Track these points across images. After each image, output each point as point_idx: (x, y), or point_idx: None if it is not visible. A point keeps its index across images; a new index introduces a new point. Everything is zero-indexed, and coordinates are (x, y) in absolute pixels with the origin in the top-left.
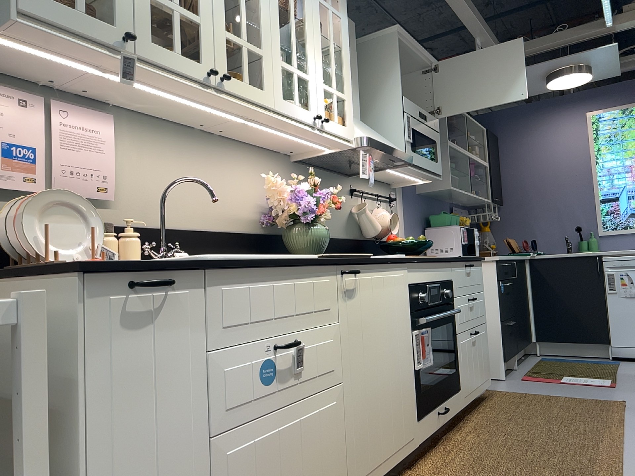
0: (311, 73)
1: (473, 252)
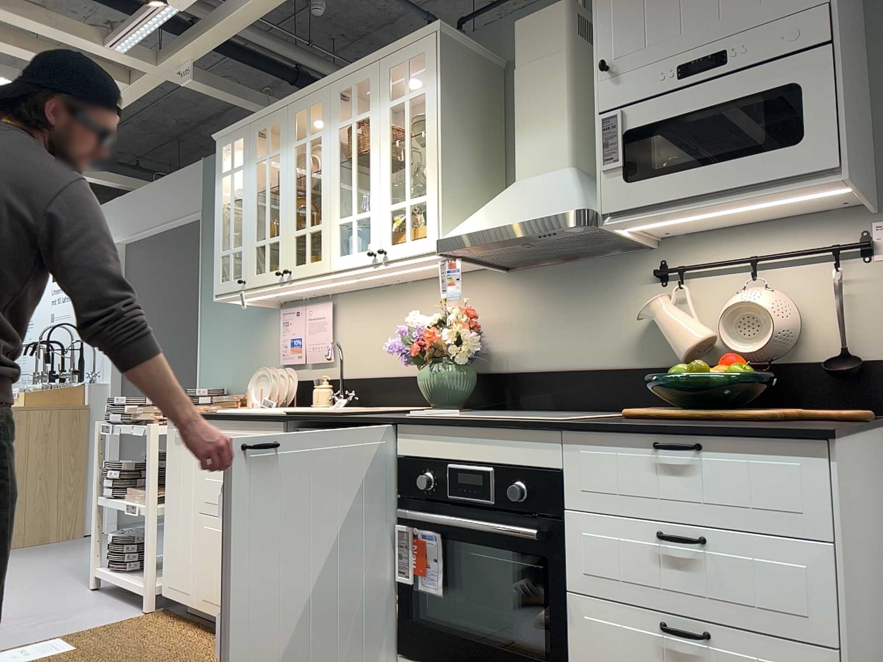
0: (372, 205)
1: None
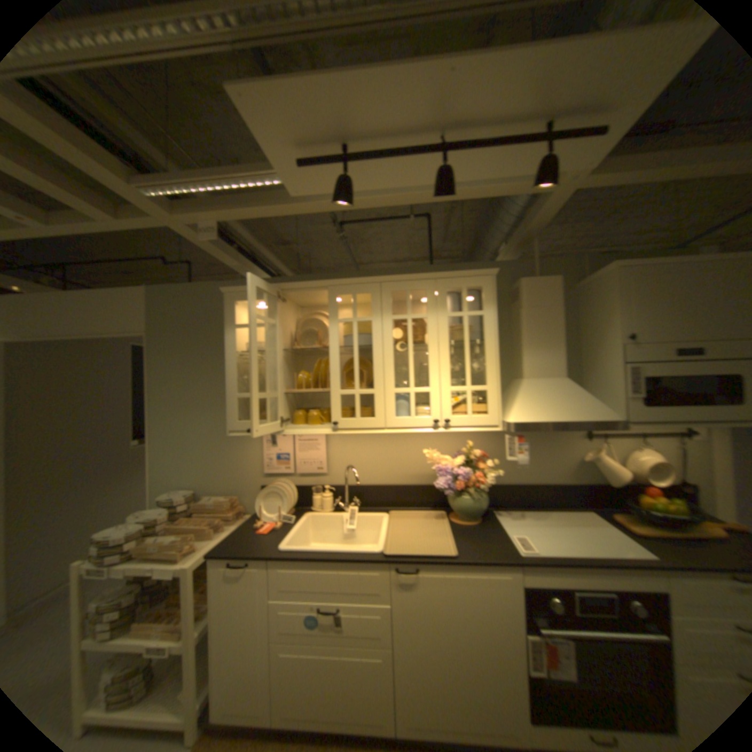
0: (434, 385)
1: None
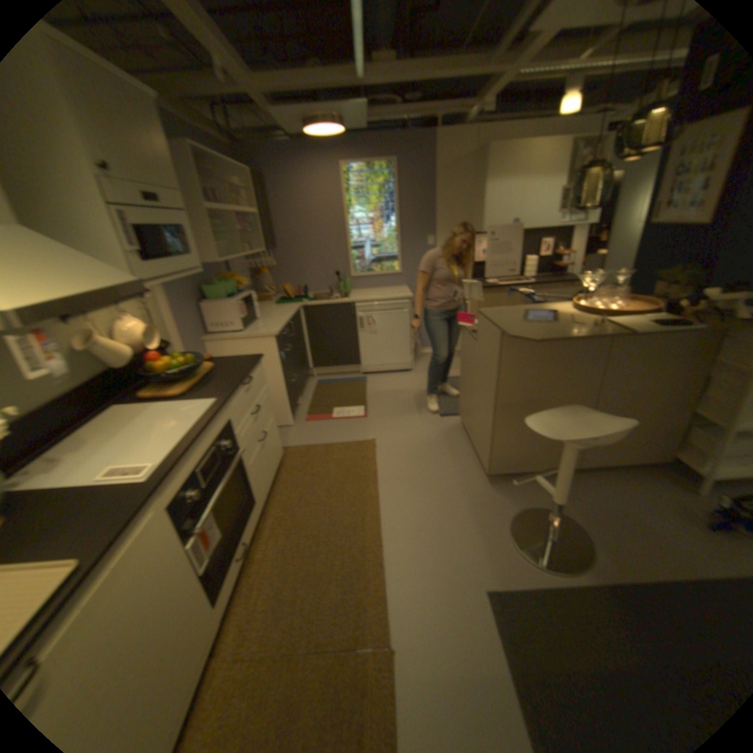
0: None
1: (254, 318)
